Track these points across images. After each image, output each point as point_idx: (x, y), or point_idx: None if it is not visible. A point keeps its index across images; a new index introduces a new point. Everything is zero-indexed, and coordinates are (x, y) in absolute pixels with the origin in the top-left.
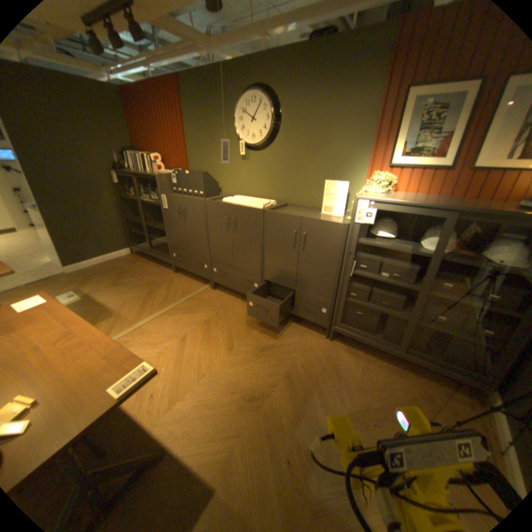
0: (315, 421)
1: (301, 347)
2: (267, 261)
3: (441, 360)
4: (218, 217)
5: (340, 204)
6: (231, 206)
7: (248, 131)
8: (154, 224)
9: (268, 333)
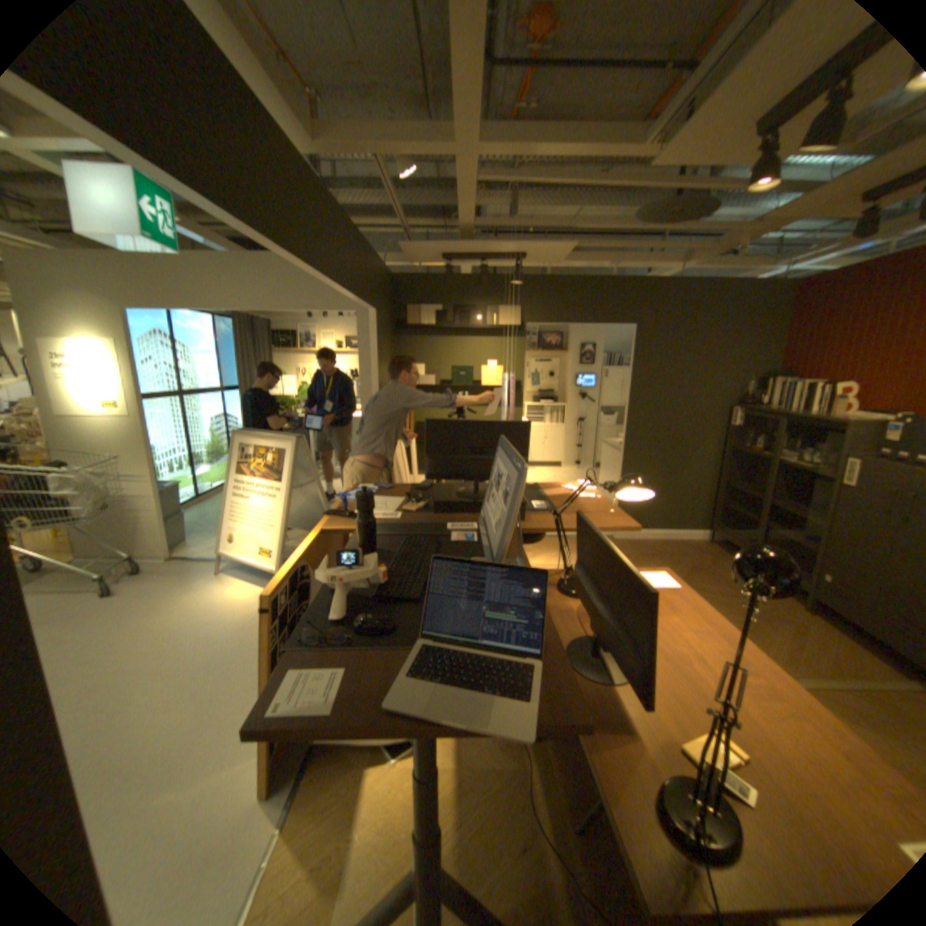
0: None
1: None
2: None
3: None
4: None
5: None
6: None
7: None
8: (789, 506)
9: None
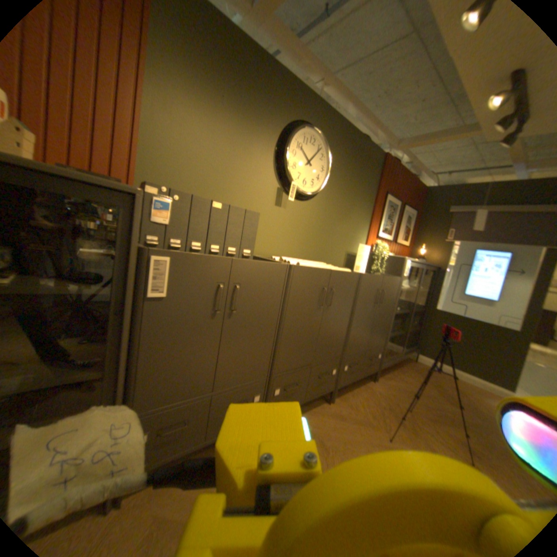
0: (467, 422)
1: (389, 399)
2: (352, 331)
3: (403, 349)
4: (308, 291)
5: (364, 262)
6: (331, 272)
7: (298, 172)
8: None
9: (373, 411)
